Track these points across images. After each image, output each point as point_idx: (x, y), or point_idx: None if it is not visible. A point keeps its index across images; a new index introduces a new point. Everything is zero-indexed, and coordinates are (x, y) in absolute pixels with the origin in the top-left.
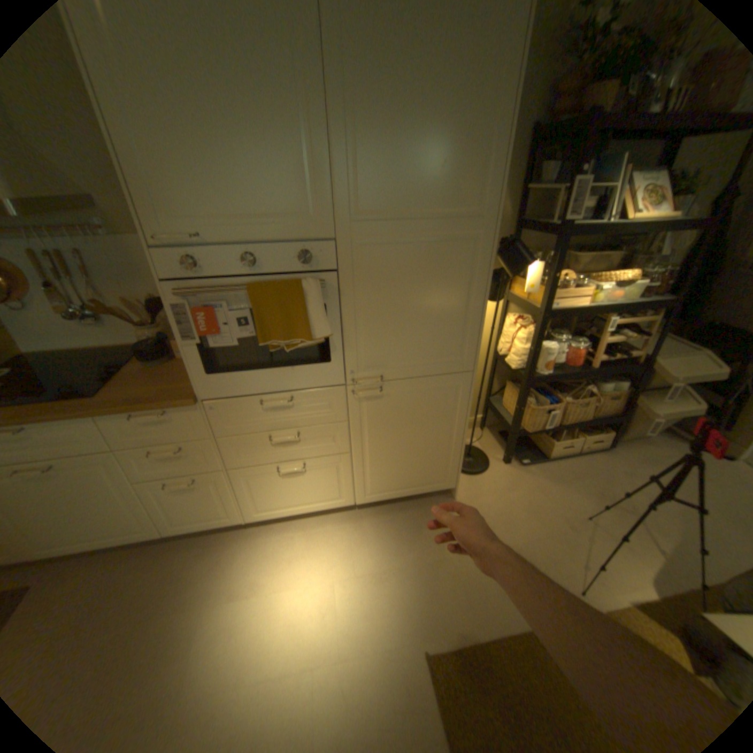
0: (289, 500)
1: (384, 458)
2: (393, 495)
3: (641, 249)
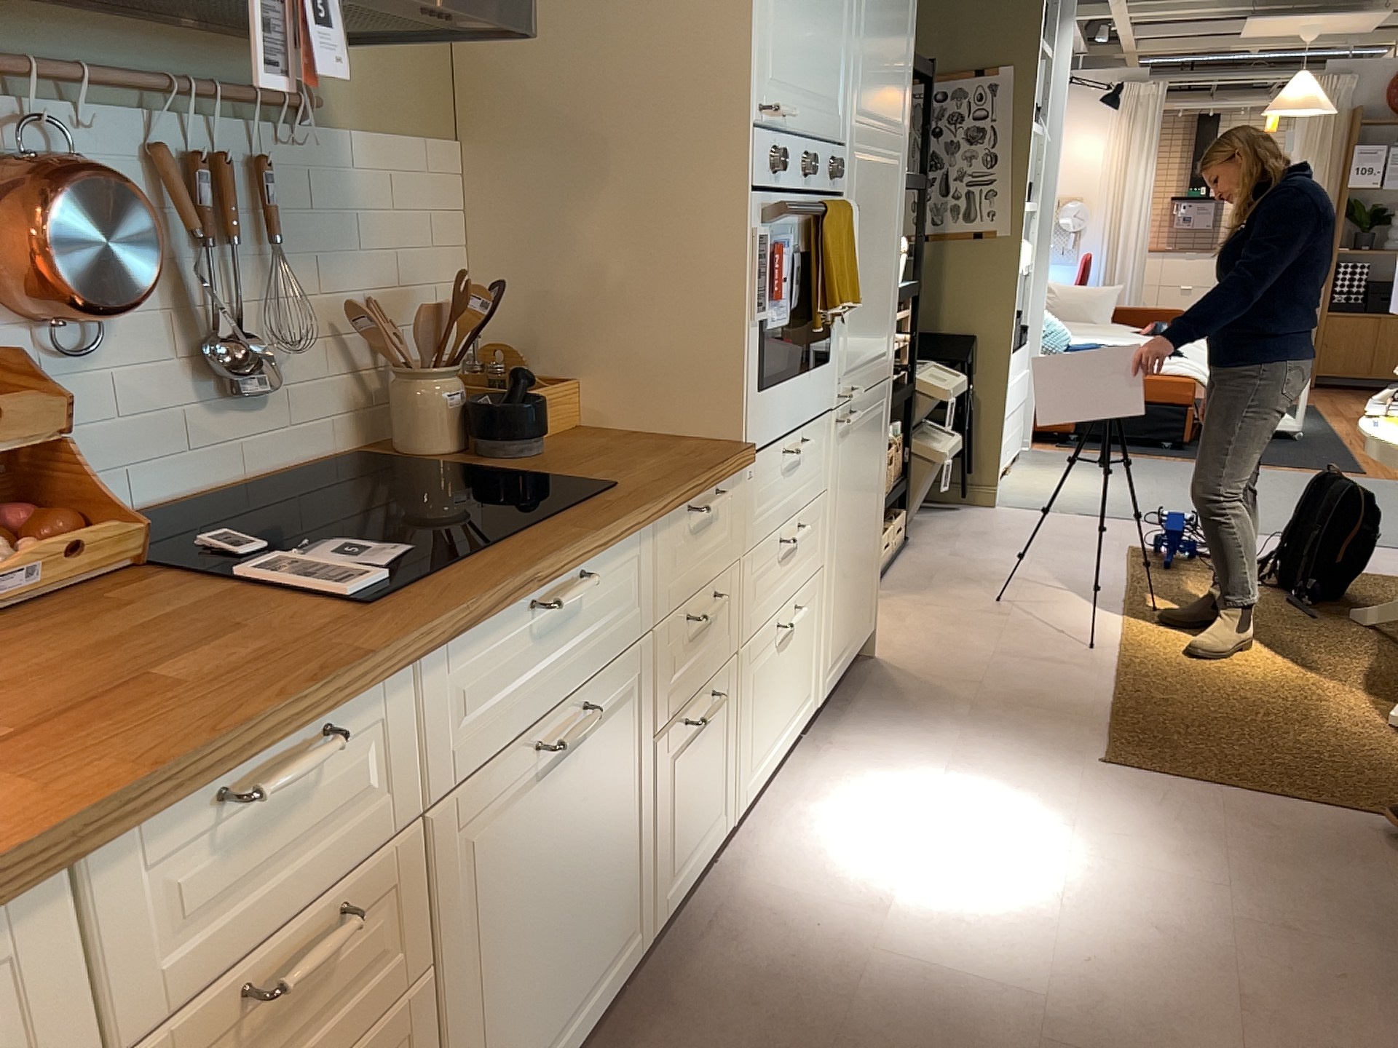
0: (777, 718)
1: (844, 571)
2: (843, 665)
3: None
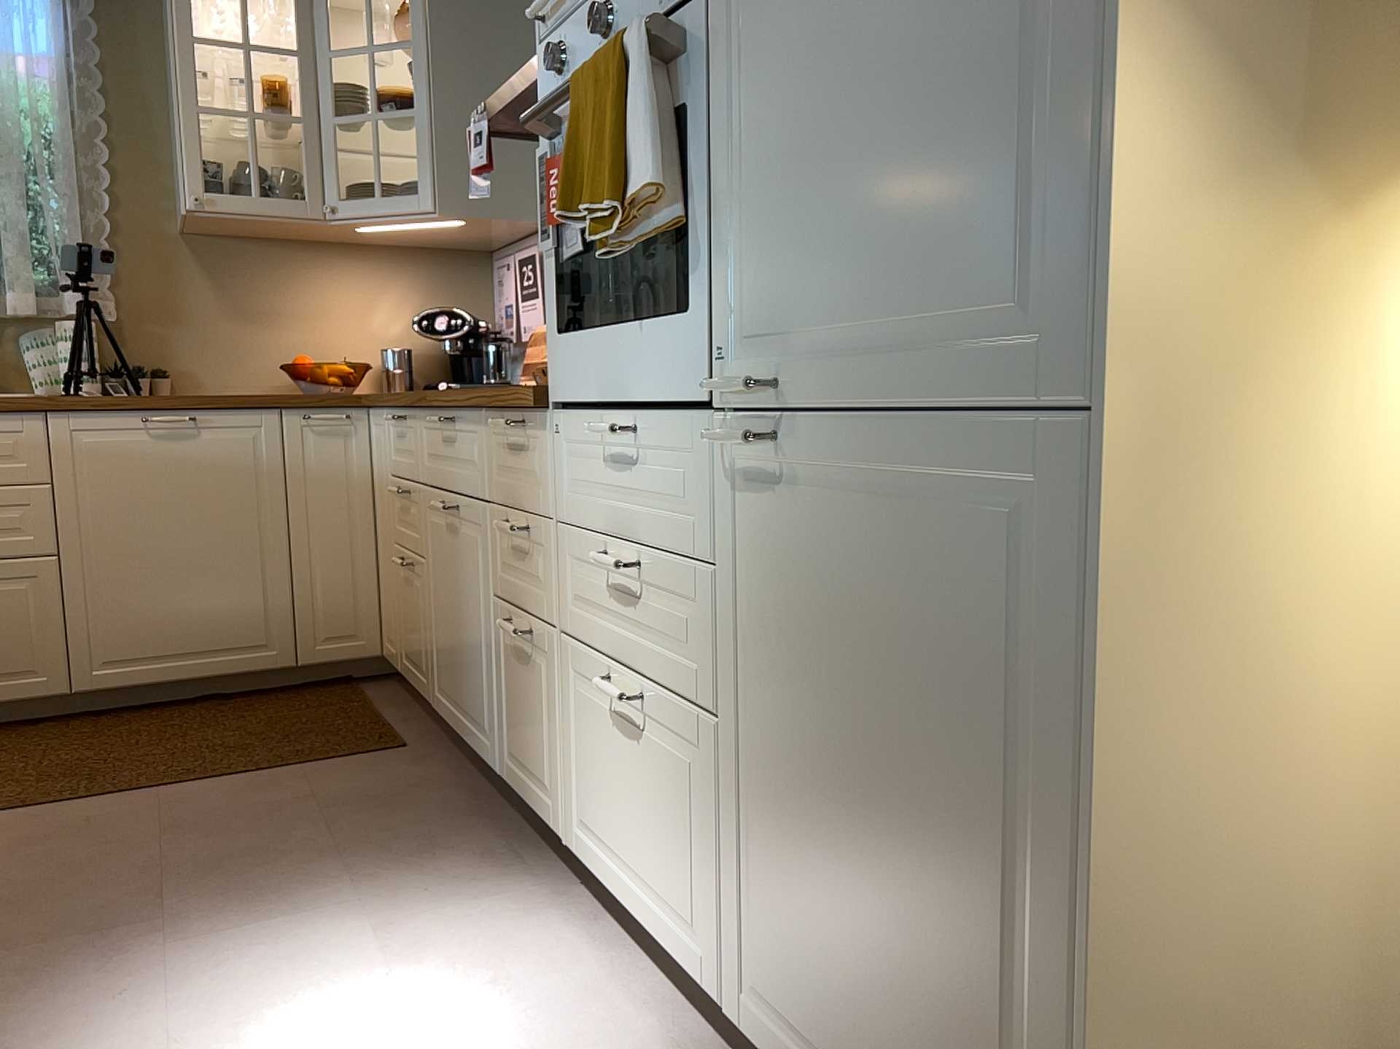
0: (623, 836)
1: (800, 833)
2: None
3: None
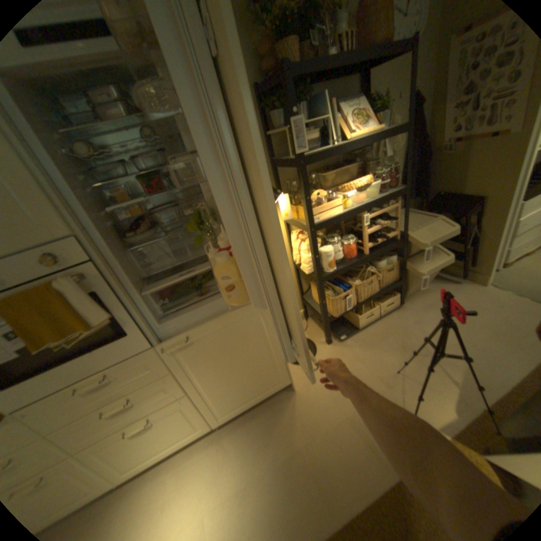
0: (148, 451)
1: (219, 387)
2: (241, 409)
3: (370, 157)
